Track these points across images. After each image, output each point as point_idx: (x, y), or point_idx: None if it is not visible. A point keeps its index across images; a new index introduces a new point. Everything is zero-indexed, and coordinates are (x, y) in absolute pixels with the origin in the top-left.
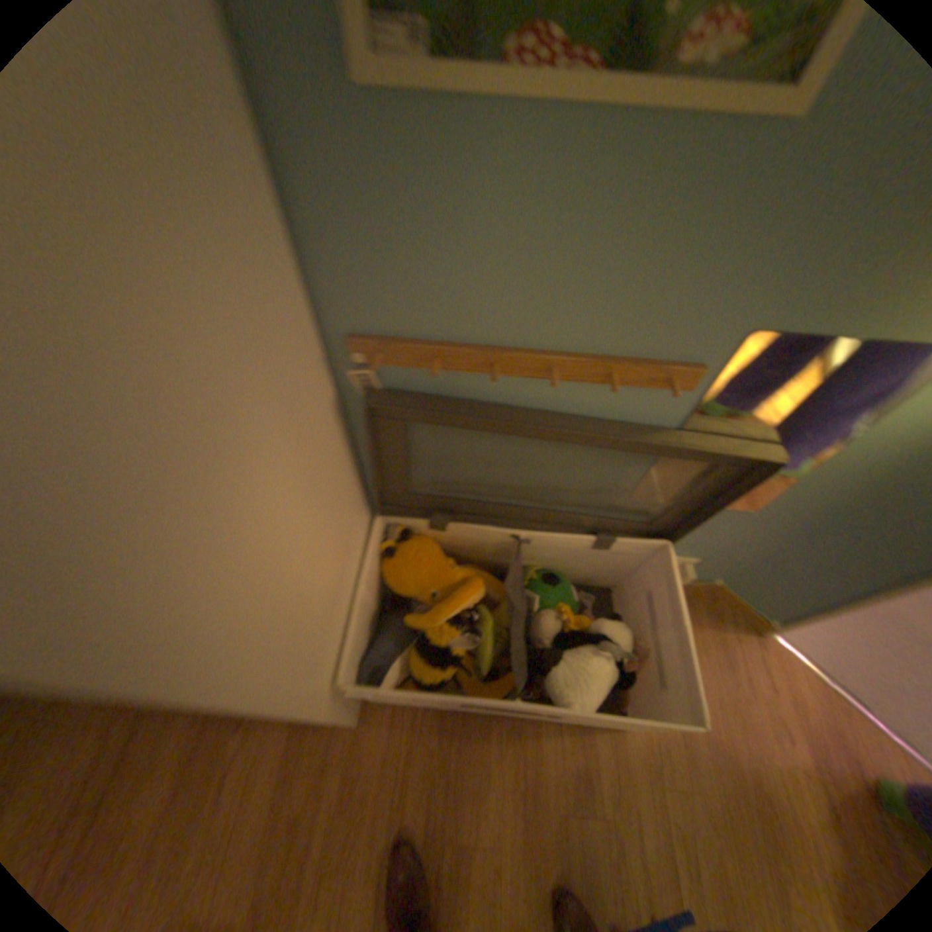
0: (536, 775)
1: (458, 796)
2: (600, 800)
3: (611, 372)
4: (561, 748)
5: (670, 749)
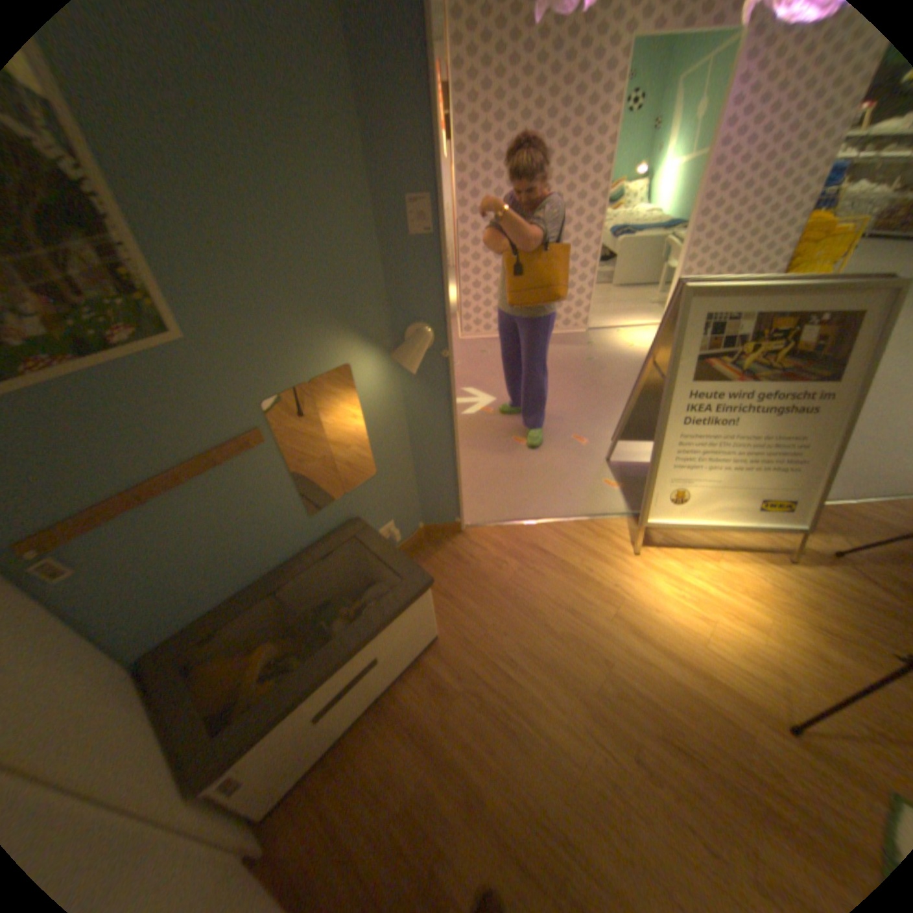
0: (407, 719)
1: (371, 790)
2: (449, 687)
3: (213, 457)
4: (410, 688)
5: (461, 624)
